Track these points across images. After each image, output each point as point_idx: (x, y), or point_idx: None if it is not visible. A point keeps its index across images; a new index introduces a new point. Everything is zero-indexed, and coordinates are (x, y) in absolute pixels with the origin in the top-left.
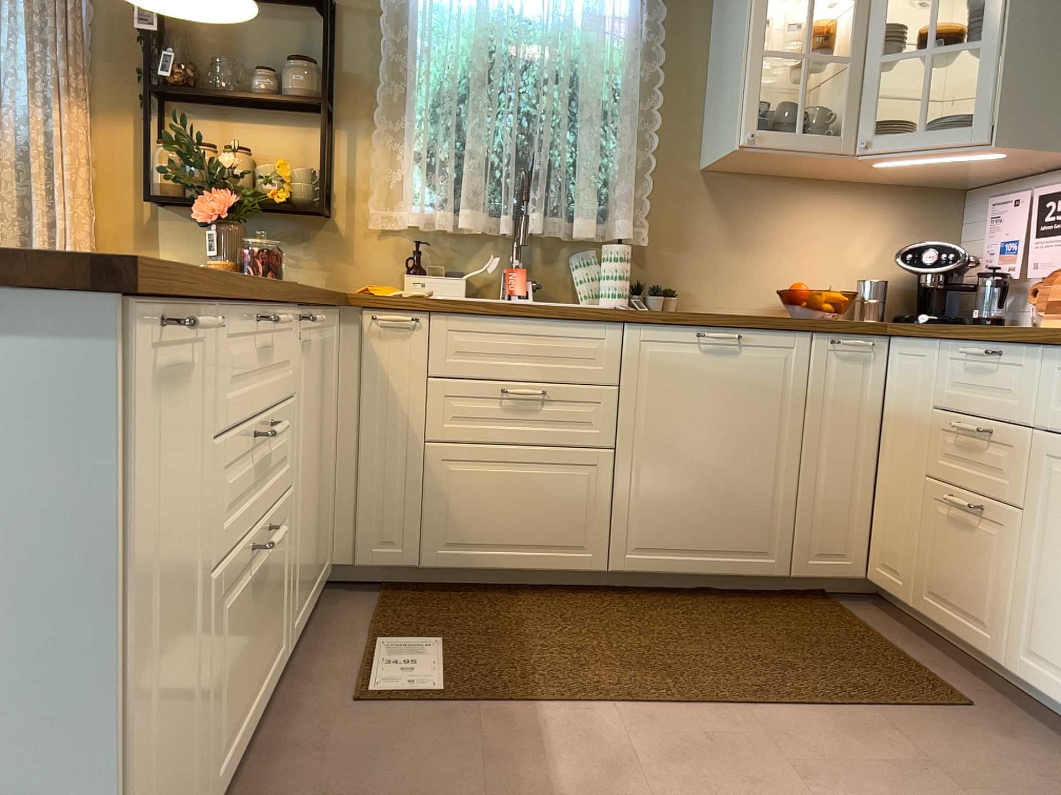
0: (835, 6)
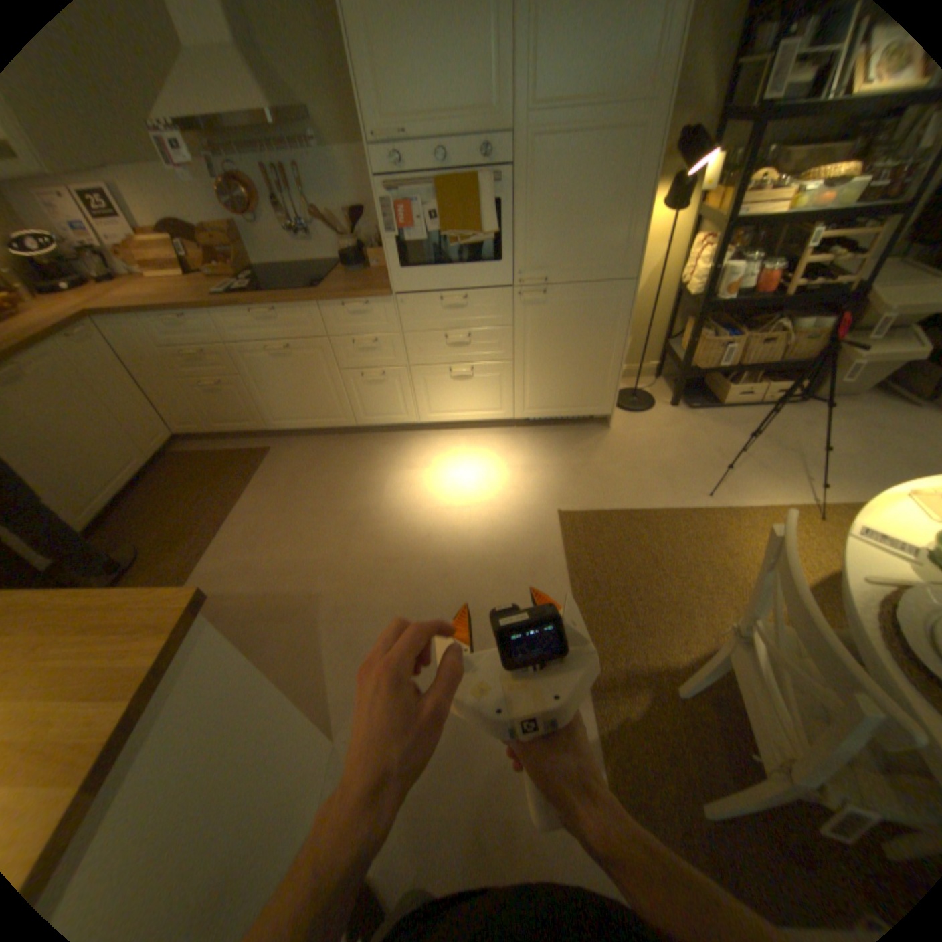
0: None
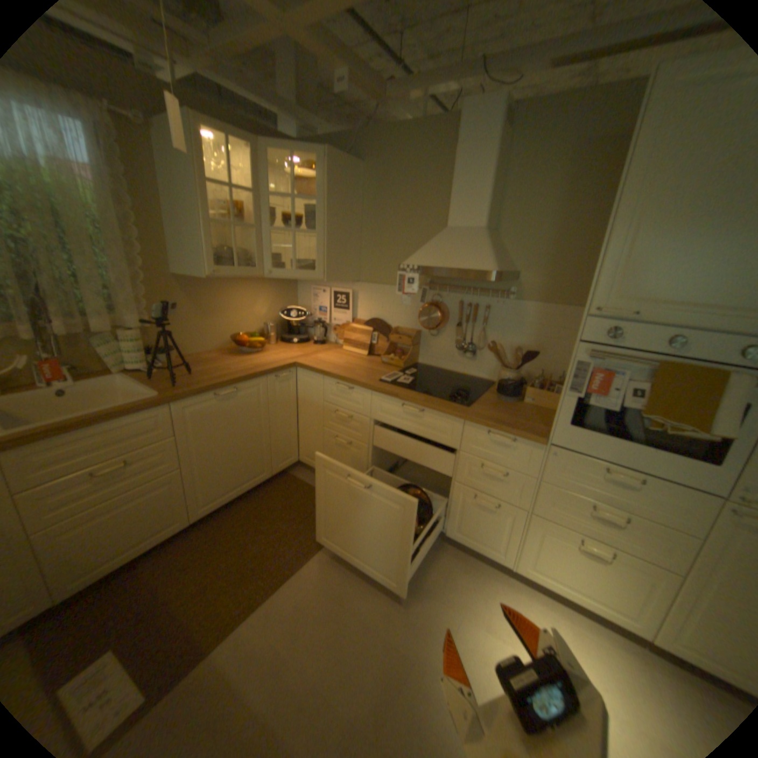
0: (233, 185)
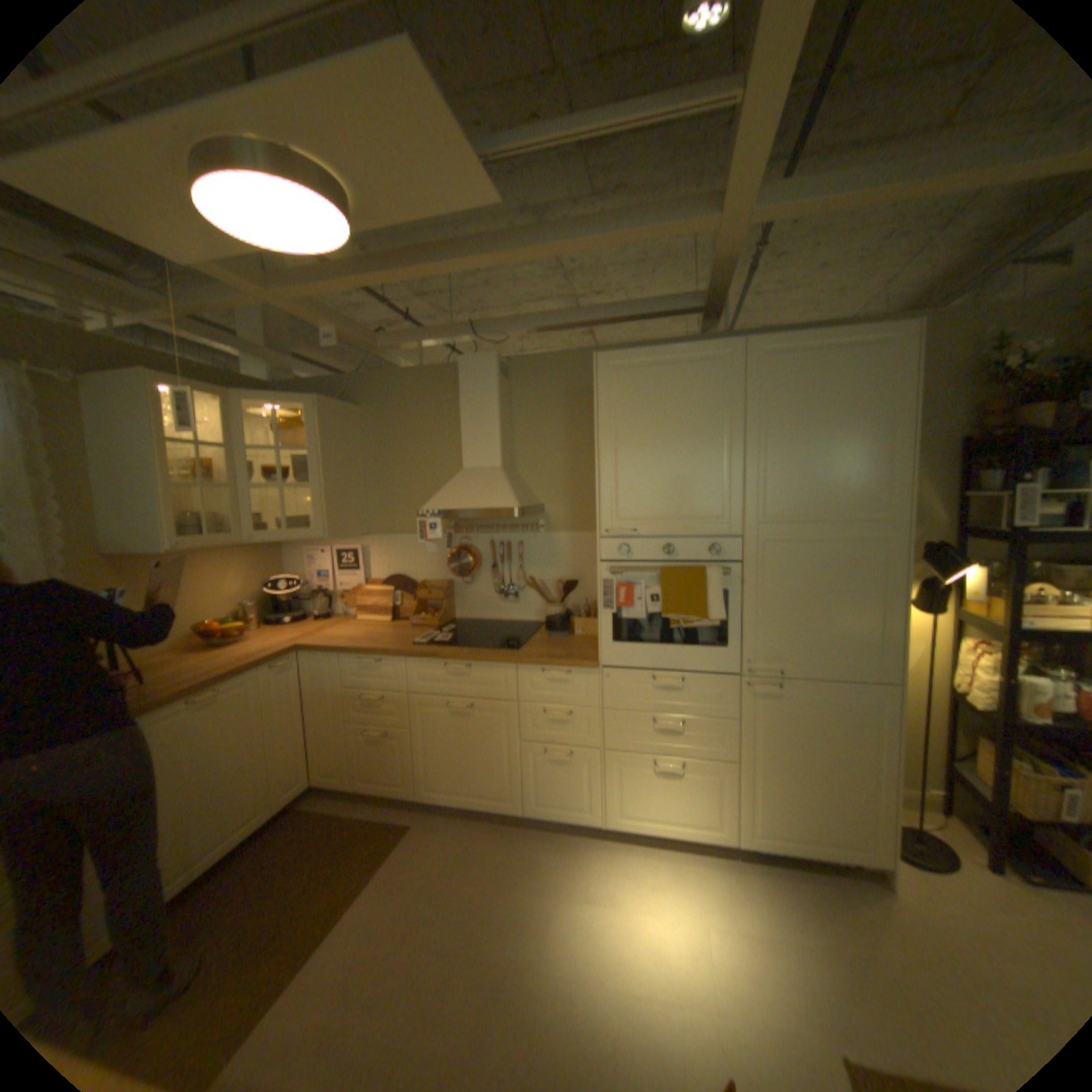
0: (192, 440)
